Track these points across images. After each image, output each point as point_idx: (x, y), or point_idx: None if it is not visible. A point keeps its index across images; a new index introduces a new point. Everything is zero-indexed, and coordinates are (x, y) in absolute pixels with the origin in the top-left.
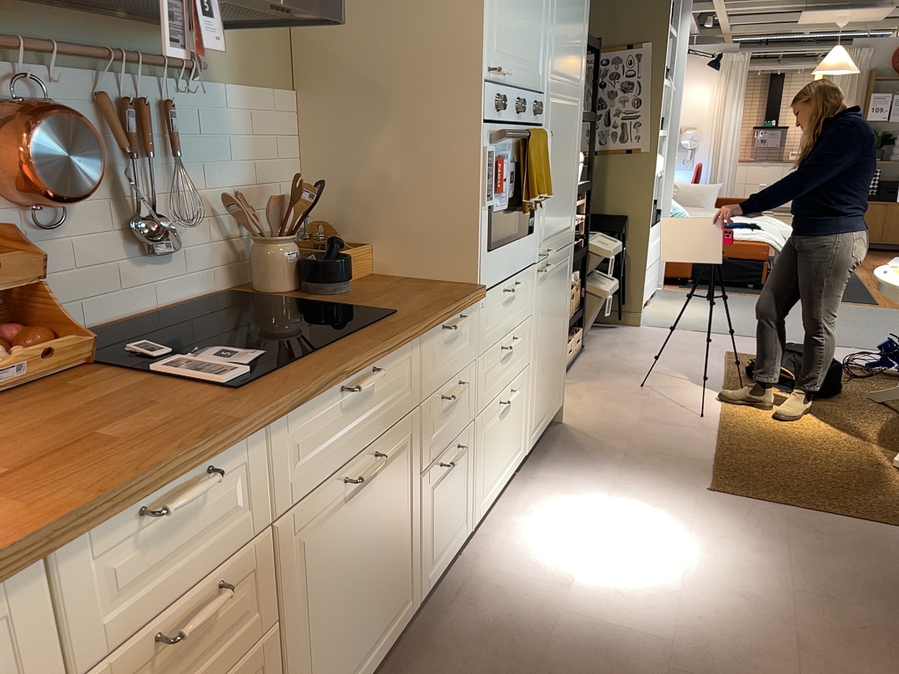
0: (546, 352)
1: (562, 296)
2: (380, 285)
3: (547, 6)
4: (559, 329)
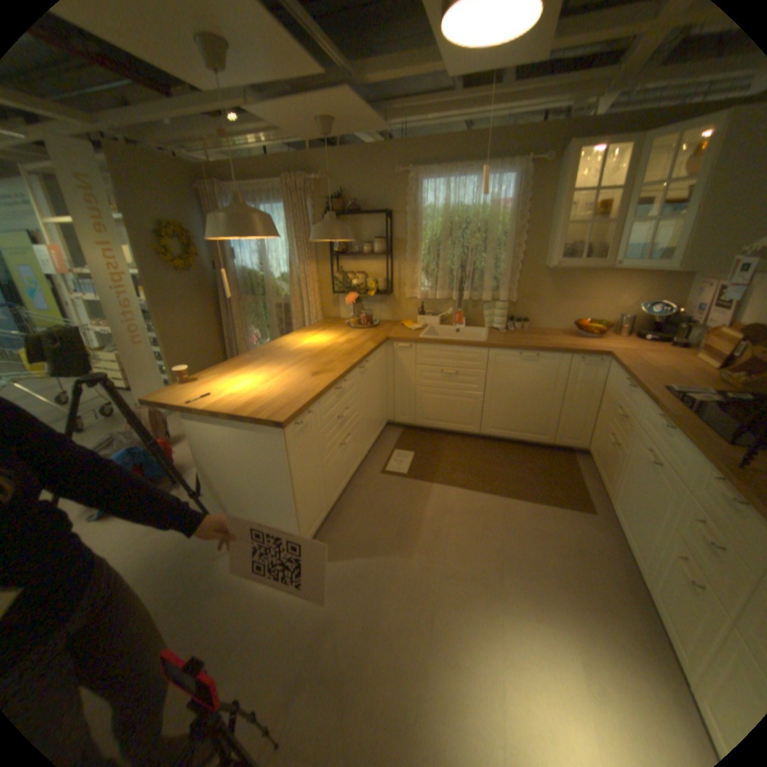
0: None
1: None
2: None
3: None
4: None
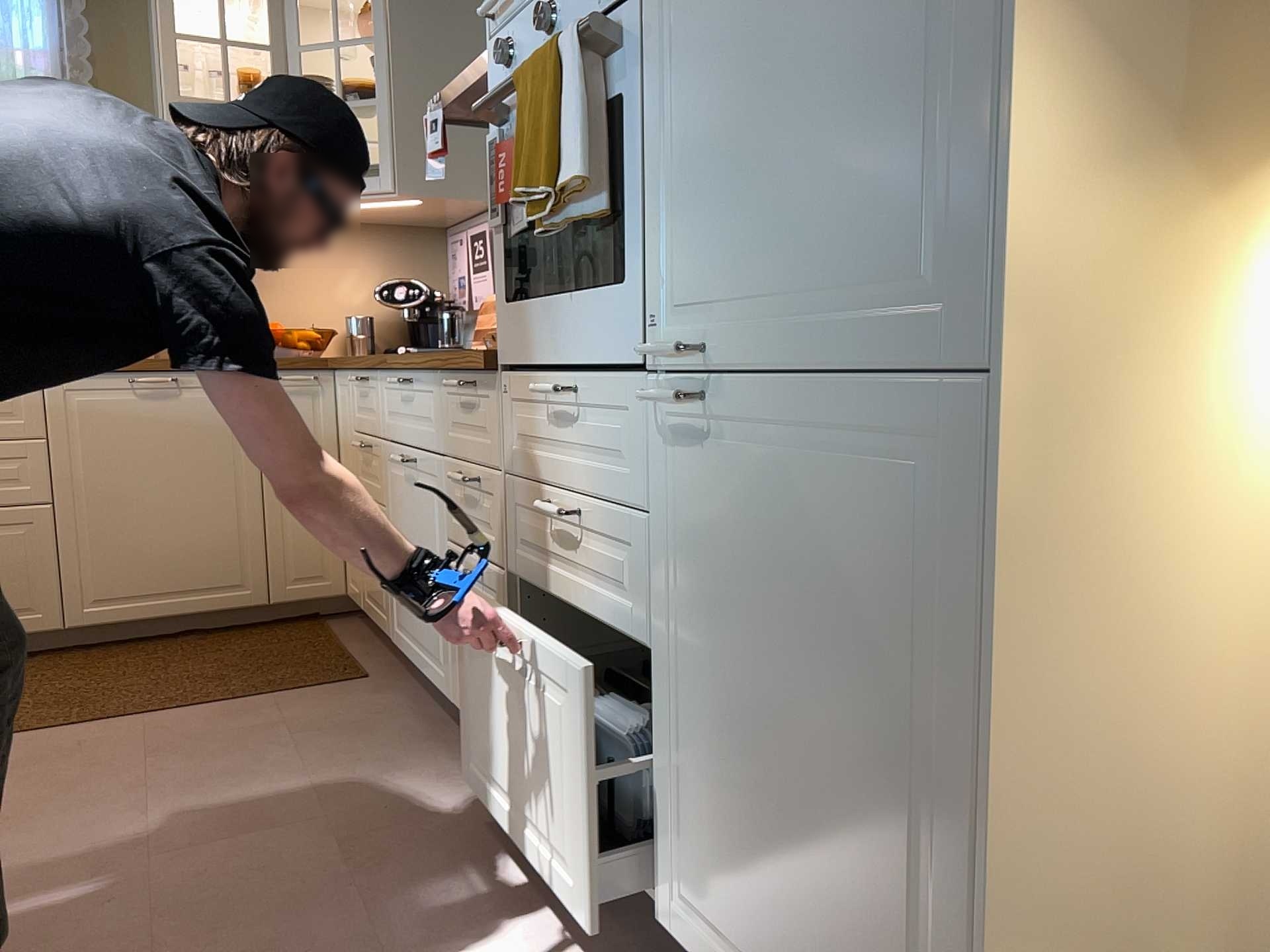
0: (747, 728)
1: (868, 603)
2: None
3: None
4: (867, 751)
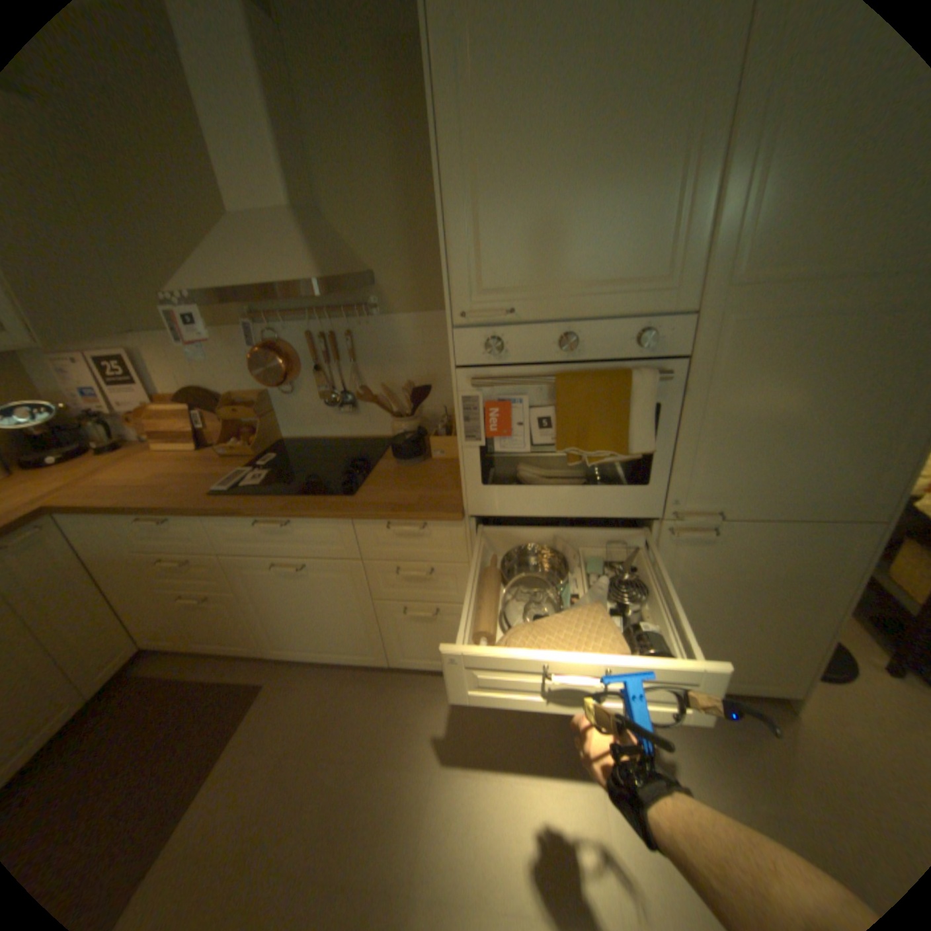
0: (713, 622)
1: (798, 581)
2: (434, 471)
3: (705, 168)
4: (785, 615)
